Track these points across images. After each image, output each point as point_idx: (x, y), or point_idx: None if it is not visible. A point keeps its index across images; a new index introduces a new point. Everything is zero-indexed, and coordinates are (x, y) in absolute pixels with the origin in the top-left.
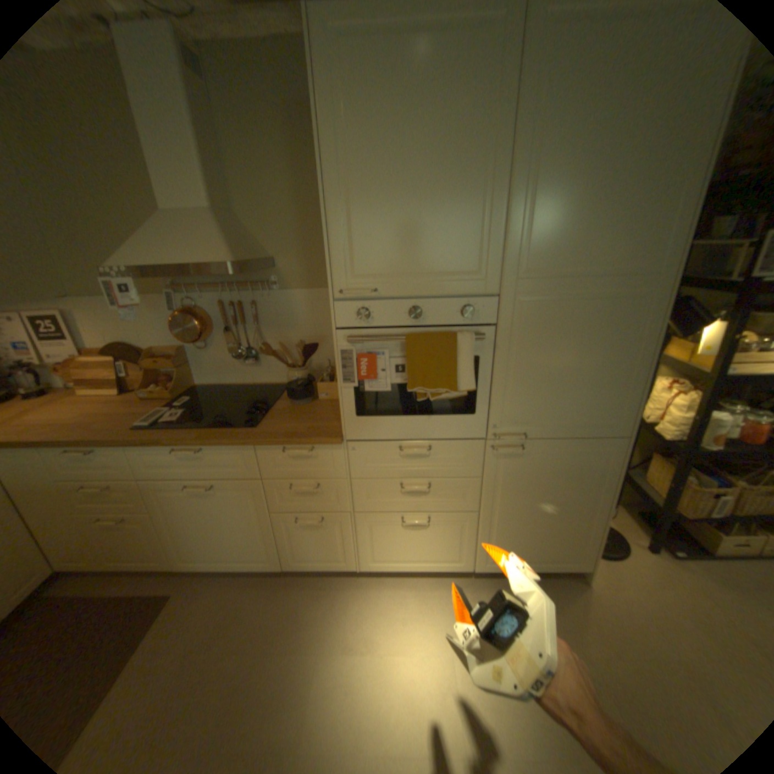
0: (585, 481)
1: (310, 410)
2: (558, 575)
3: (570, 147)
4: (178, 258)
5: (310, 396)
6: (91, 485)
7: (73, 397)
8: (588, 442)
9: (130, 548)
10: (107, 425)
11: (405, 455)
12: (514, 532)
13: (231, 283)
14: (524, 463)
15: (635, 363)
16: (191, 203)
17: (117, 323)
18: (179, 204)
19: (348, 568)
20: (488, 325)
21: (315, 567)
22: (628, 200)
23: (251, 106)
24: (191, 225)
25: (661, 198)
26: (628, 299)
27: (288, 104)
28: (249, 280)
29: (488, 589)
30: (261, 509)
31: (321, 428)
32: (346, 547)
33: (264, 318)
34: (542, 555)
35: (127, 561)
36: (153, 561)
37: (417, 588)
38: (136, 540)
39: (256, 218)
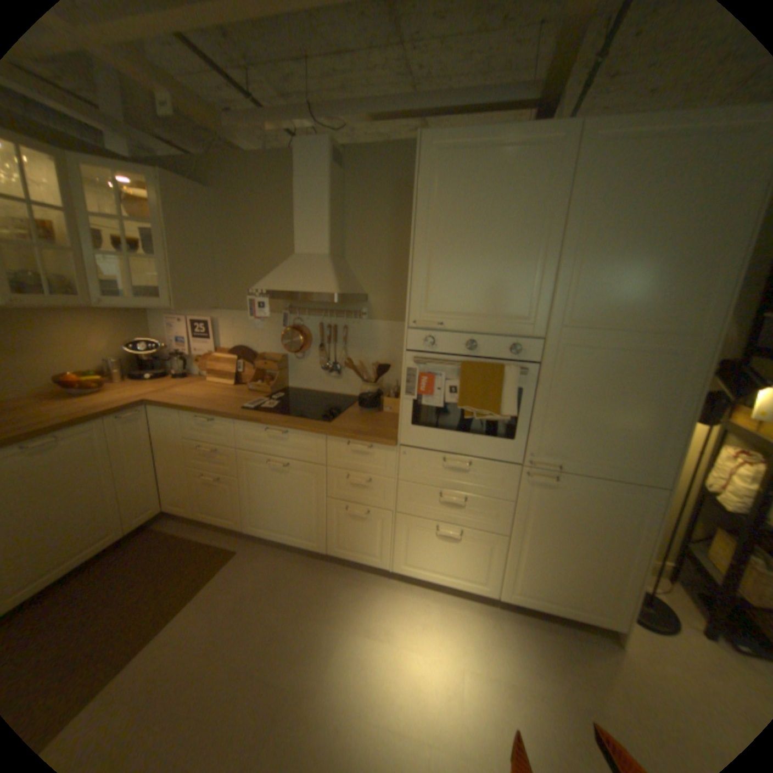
0: (621, 527)
1: (374, 418)
2: (590, 630)
3: (614, 227)
4: (301, 288)
5: (376, 407)
6: (205, 446)
7: (203, 382)
8: (625, 487)
9: (217, 504)
10: (225, 403)
11: (447, 467)
12: (543, 566)
13: (332, 311)
14: (558, 496)
15: (676, 415)
16: (317, 251)
17: (245, 332)
18: (308, 251)
19: (382, 565)
20: (532, 362)
21: (354, 557)
22: (667, 271)
23: (371, 186)
24: (313, 266)
25: (700, 271)
26: (667, 355)
27: (398, 185)
28: (345, 310)
29: (511, 622)
30: (320, 492)
31: (380, 432)
32: (384, 544)
33: (351, 341)
34: (571, 598)
35: (212, 515)
36: (230, 520)
37: (442, 602)
38: (223, 499)
39: (359, 264)
